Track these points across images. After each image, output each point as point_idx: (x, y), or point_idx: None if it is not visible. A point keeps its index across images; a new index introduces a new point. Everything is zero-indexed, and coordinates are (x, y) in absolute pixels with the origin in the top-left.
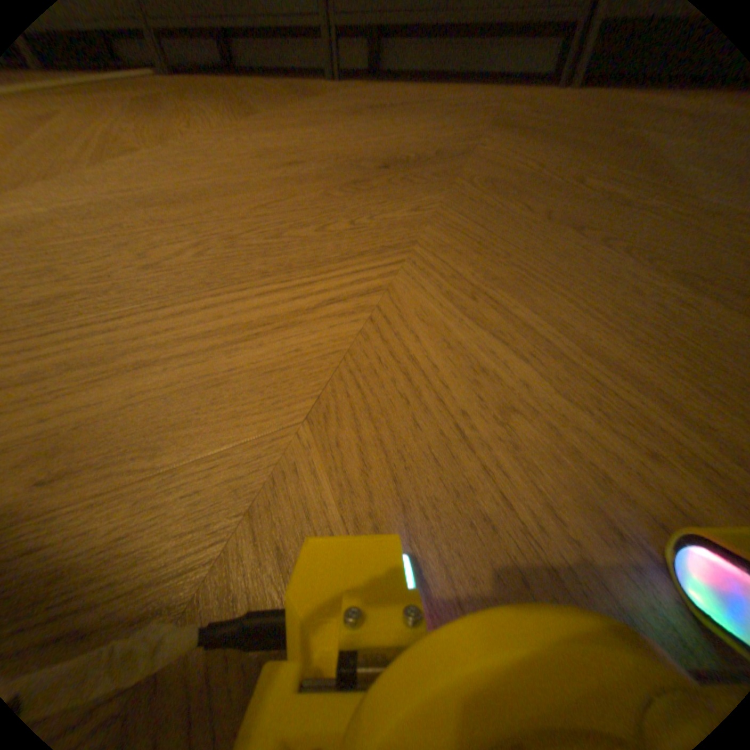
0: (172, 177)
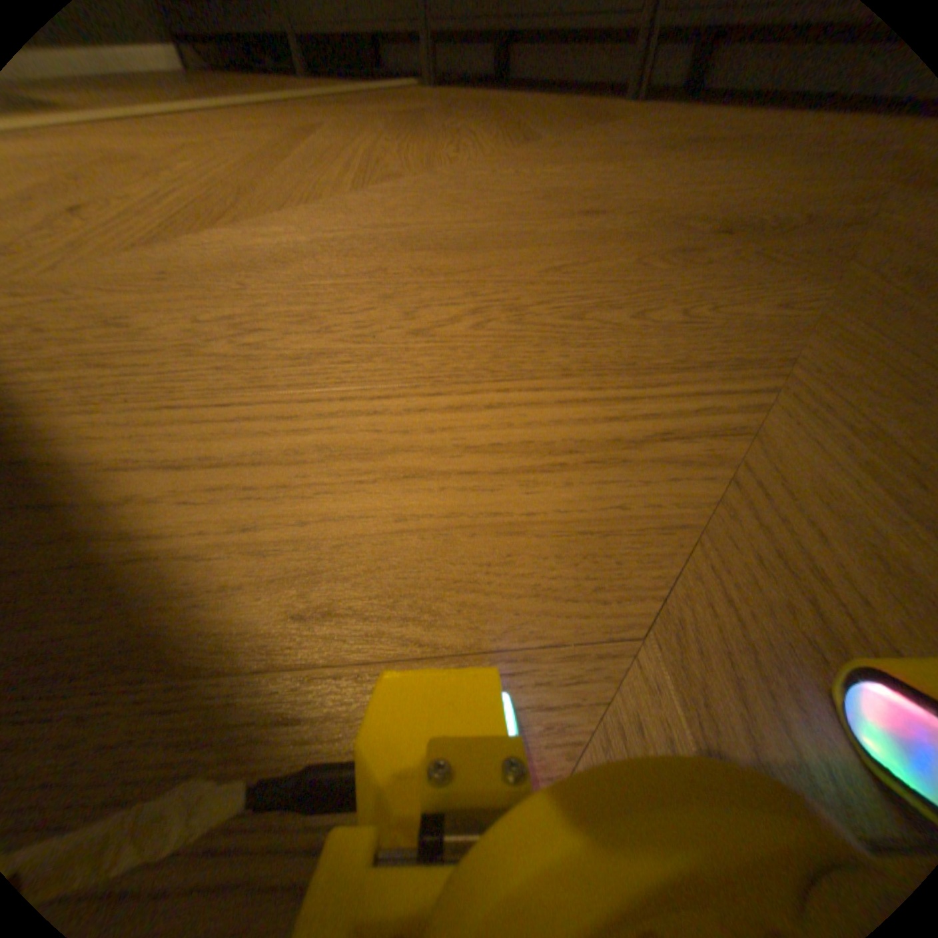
0: (442, 217)
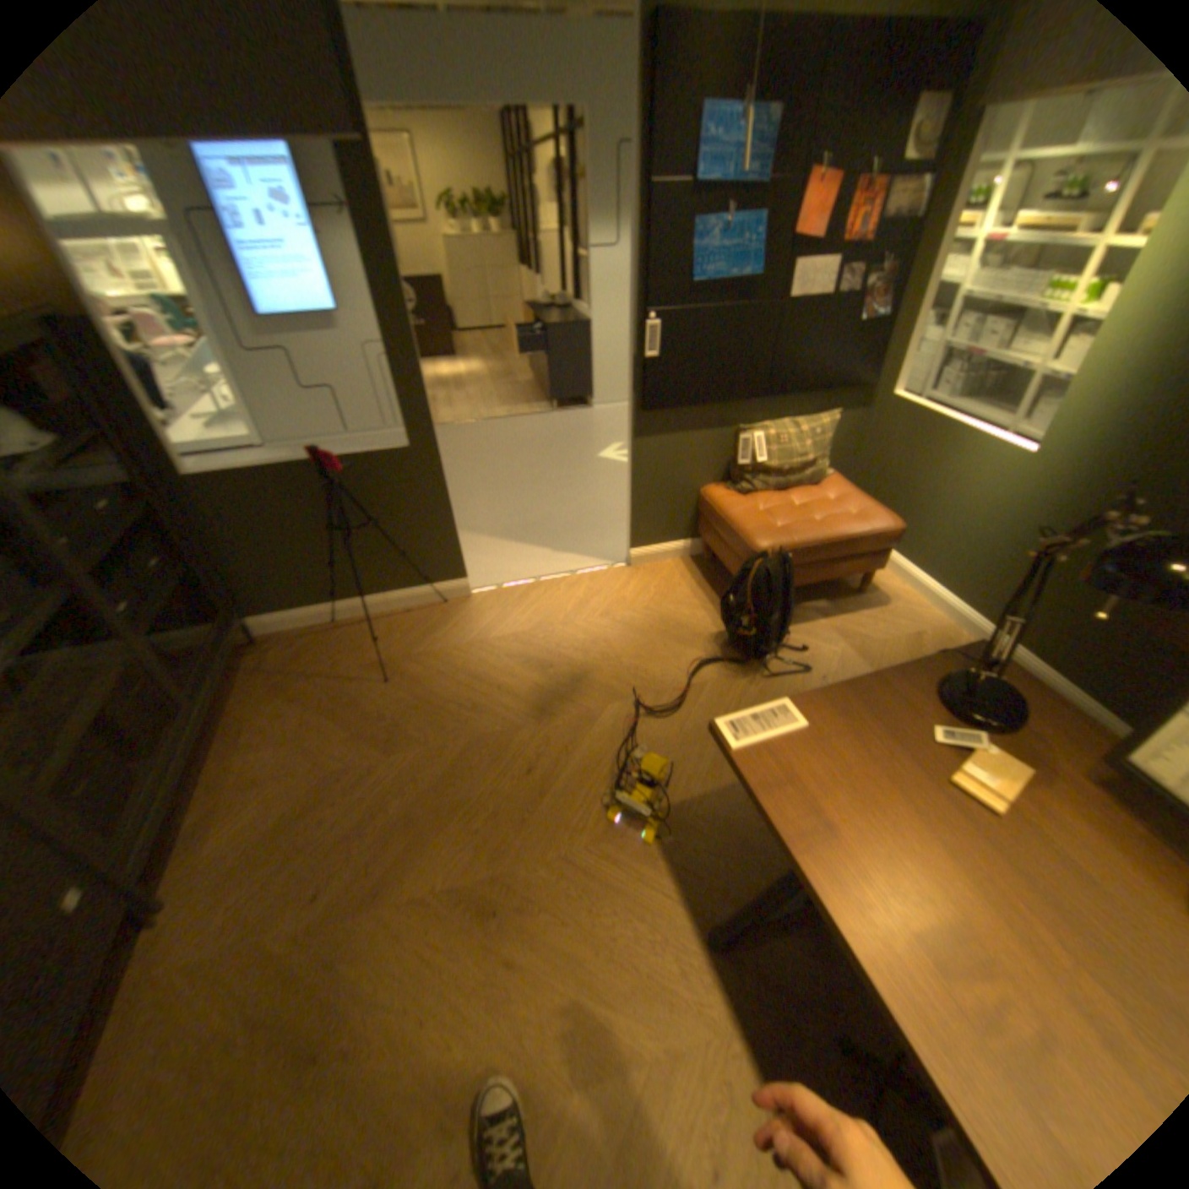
0: (561, 1010)
